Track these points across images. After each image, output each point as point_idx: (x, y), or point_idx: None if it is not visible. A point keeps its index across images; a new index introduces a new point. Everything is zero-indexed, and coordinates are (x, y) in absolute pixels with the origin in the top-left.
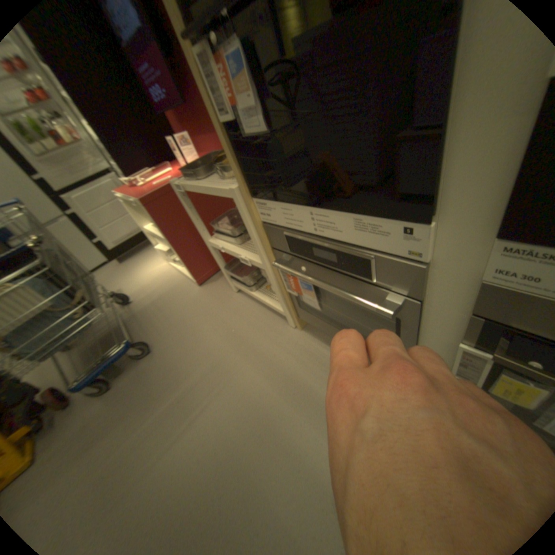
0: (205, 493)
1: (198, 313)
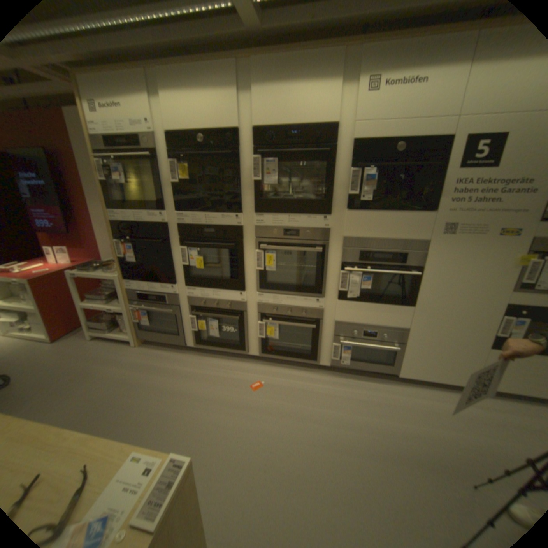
0: (85, 413)
1: (54, 358)
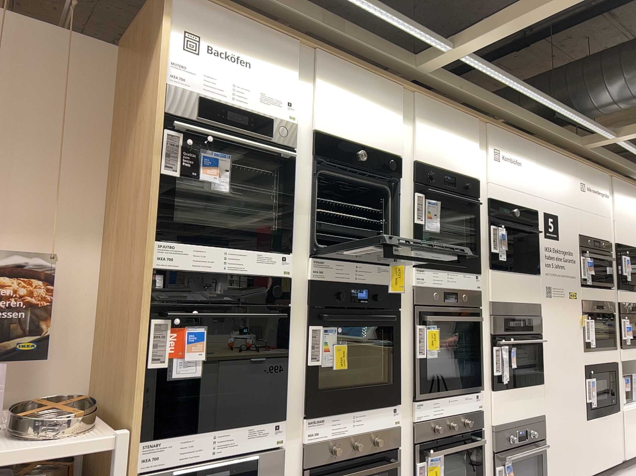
0: None
1: None
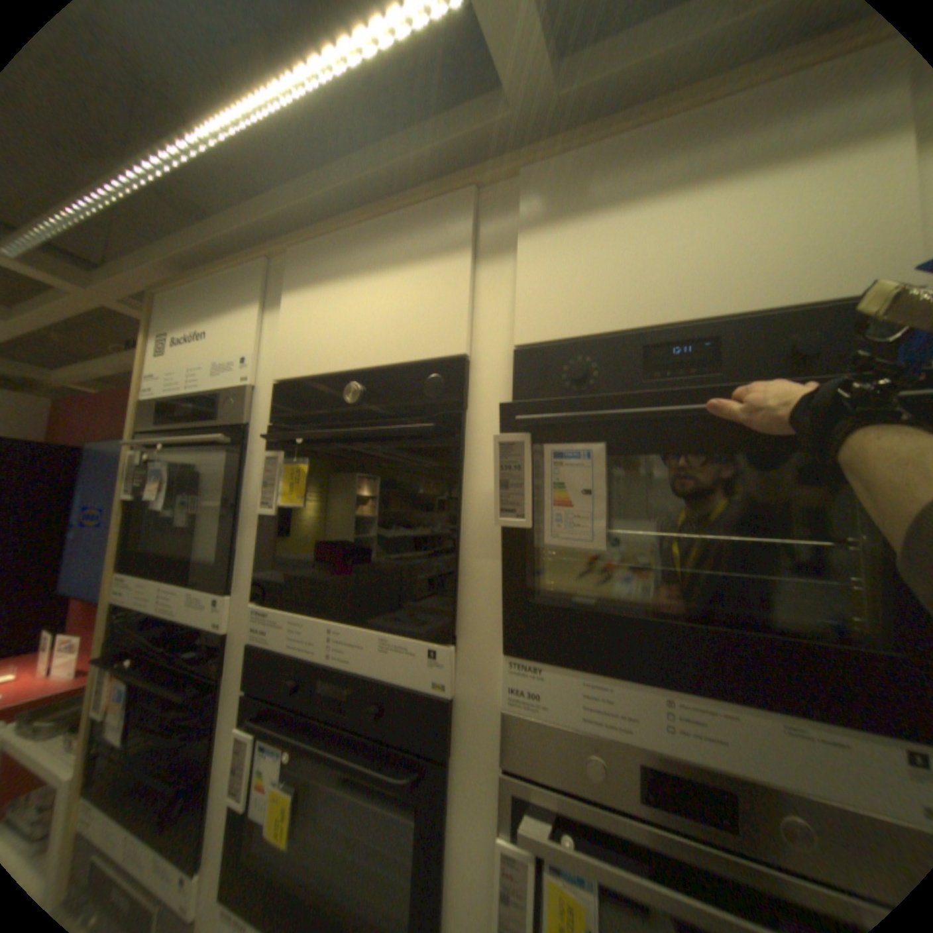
0: None
1: None
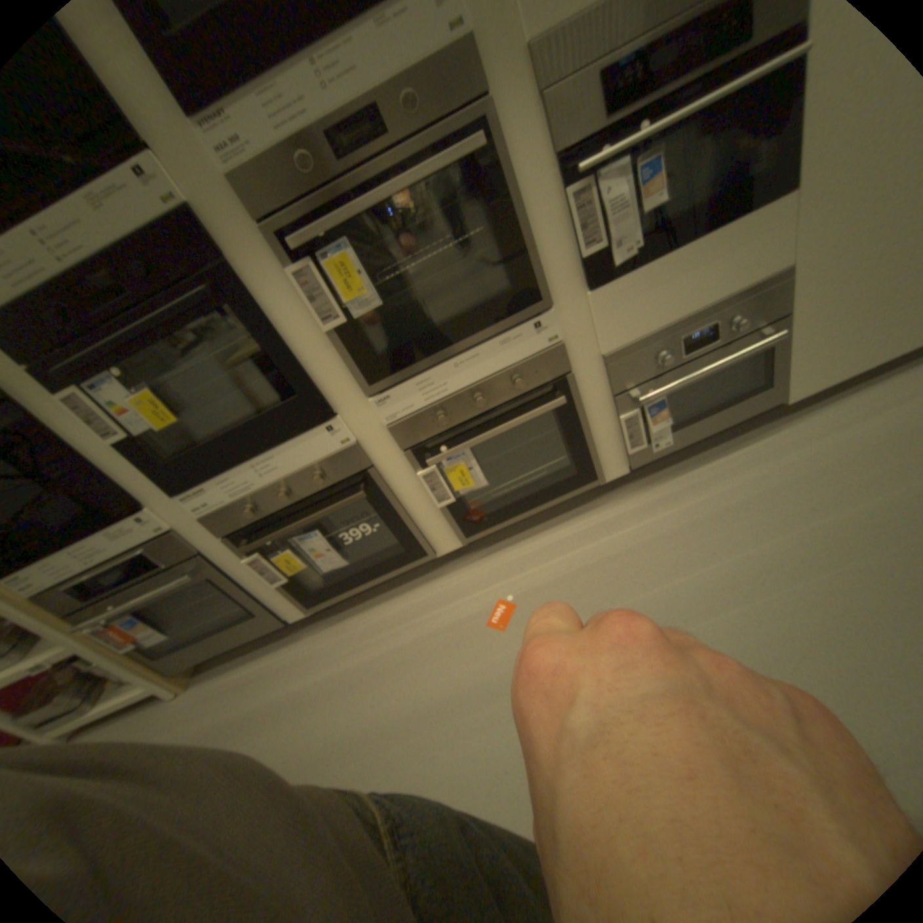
0: None
1: None
